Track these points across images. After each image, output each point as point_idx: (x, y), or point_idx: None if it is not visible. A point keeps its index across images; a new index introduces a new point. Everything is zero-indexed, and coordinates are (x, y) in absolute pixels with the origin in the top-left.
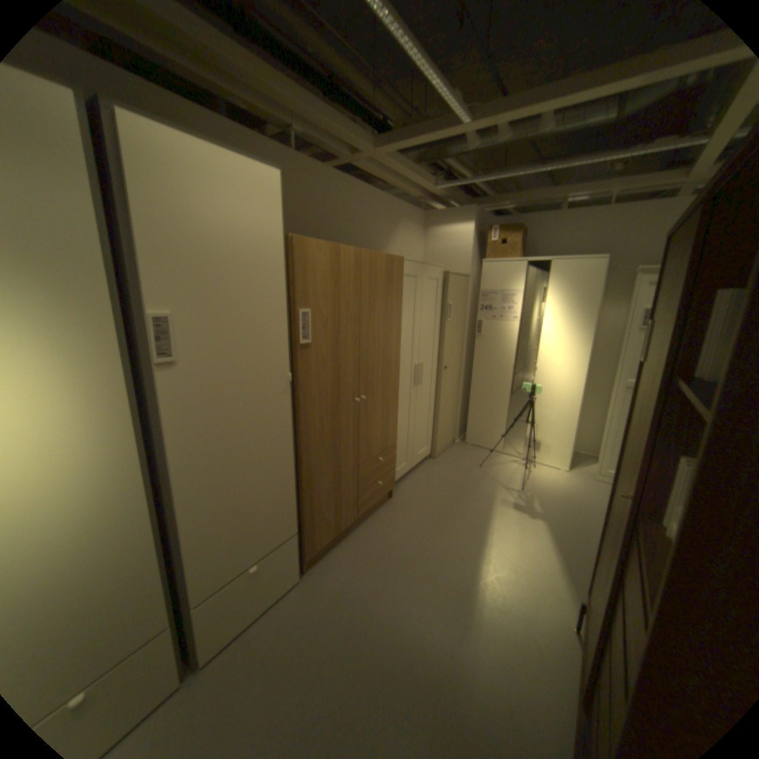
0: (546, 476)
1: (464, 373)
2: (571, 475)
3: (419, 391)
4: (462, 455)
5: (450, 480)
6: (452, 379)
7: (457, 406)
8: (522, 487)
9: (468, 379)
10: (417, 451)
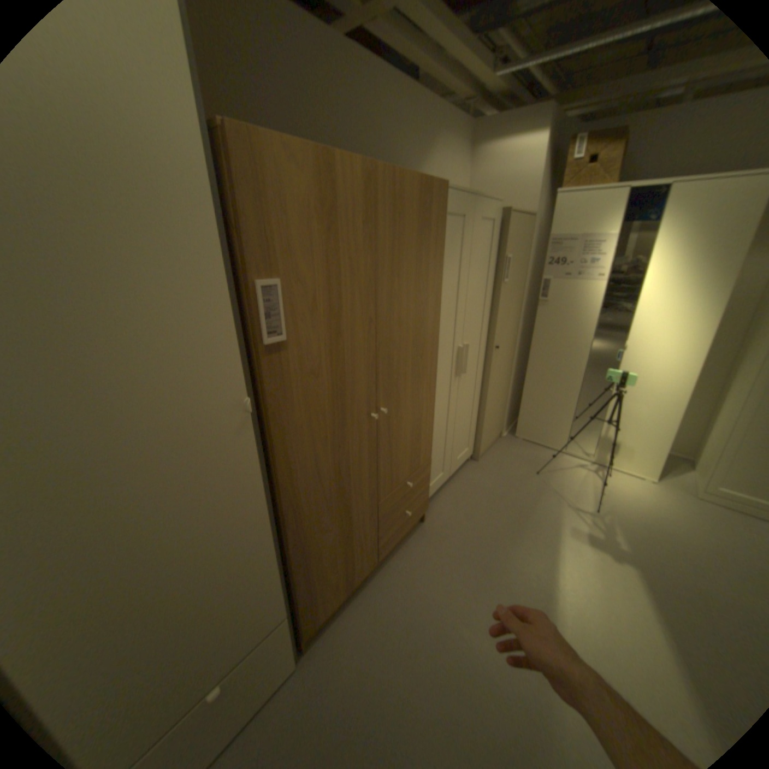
0: (627, 490)
1: (519, 350)
2: (661, 488)
3: (462, 382)
4: (512, 455)
5: (499, 494)
6: (504, 360)
7: (507, 393)
8: (597, 507)
9: (522, 357)
10: (456, 456)
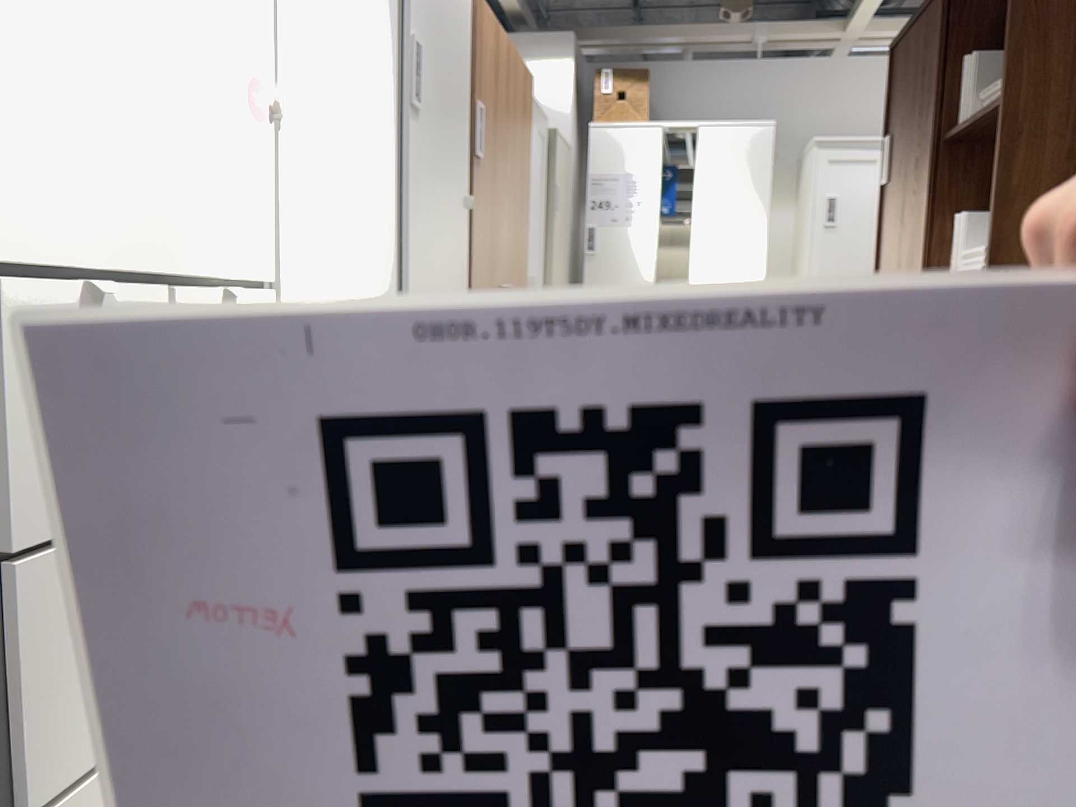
0: None
1: None
2: None
3: None
4: None
5: None
6: None
7: None
8: None
9: None
10: None
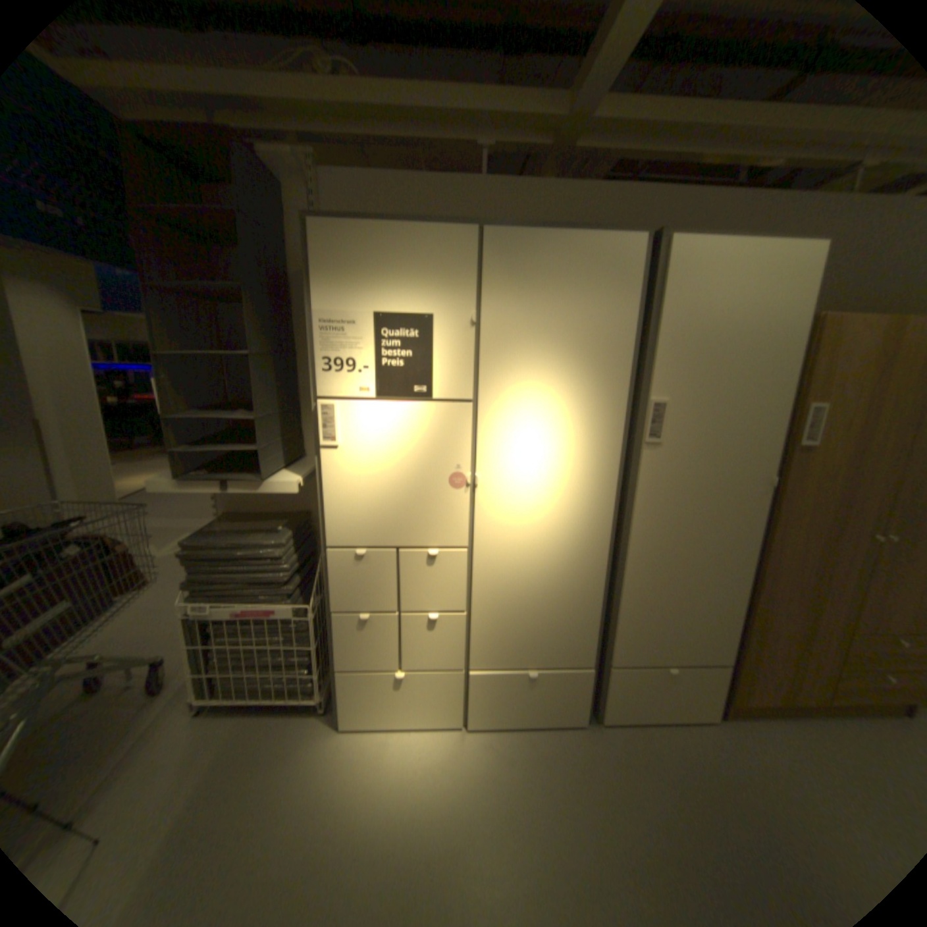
0: None
1: None
2: None
3: None
4: None
5: None
6: None
7: None
8: None
9: None
10: None
